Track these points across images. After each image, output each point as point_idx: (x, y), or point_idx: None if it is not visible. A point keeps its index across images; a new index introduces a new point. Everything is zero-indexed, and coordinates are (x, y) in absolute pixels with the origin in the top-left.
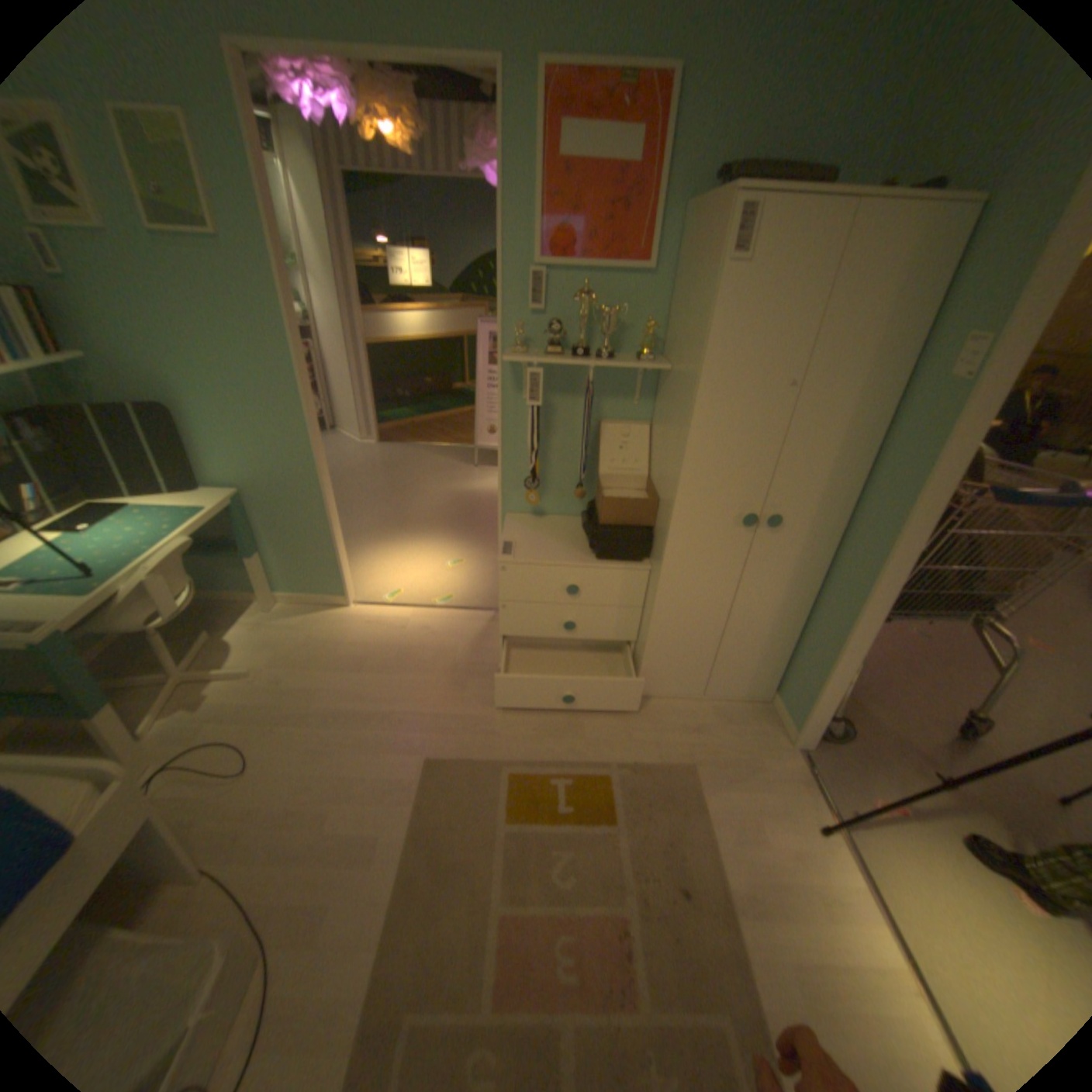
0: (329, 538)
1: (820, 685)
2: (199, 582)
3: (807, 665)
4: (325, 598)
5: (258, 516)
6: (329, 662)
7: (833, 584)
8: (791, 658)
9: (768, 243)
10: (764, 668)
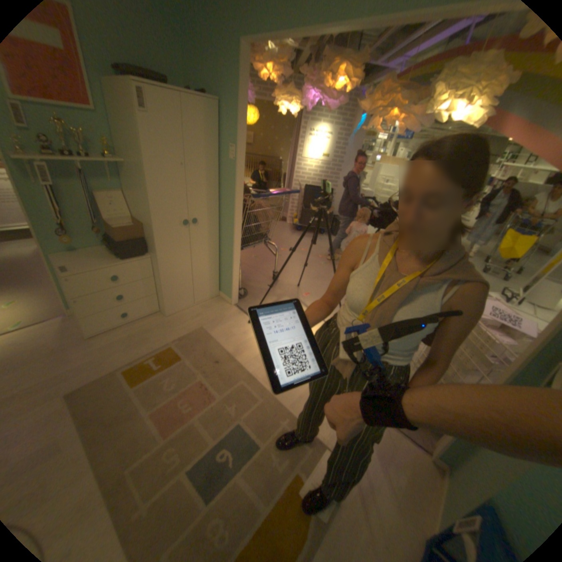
0: None
1: (230, 279)
2: None
3: (224, 274)
4: None
5: None
6: None
7: (222, 241)
8: (219, 275)
9: (151, 106)
10: (211, 283)
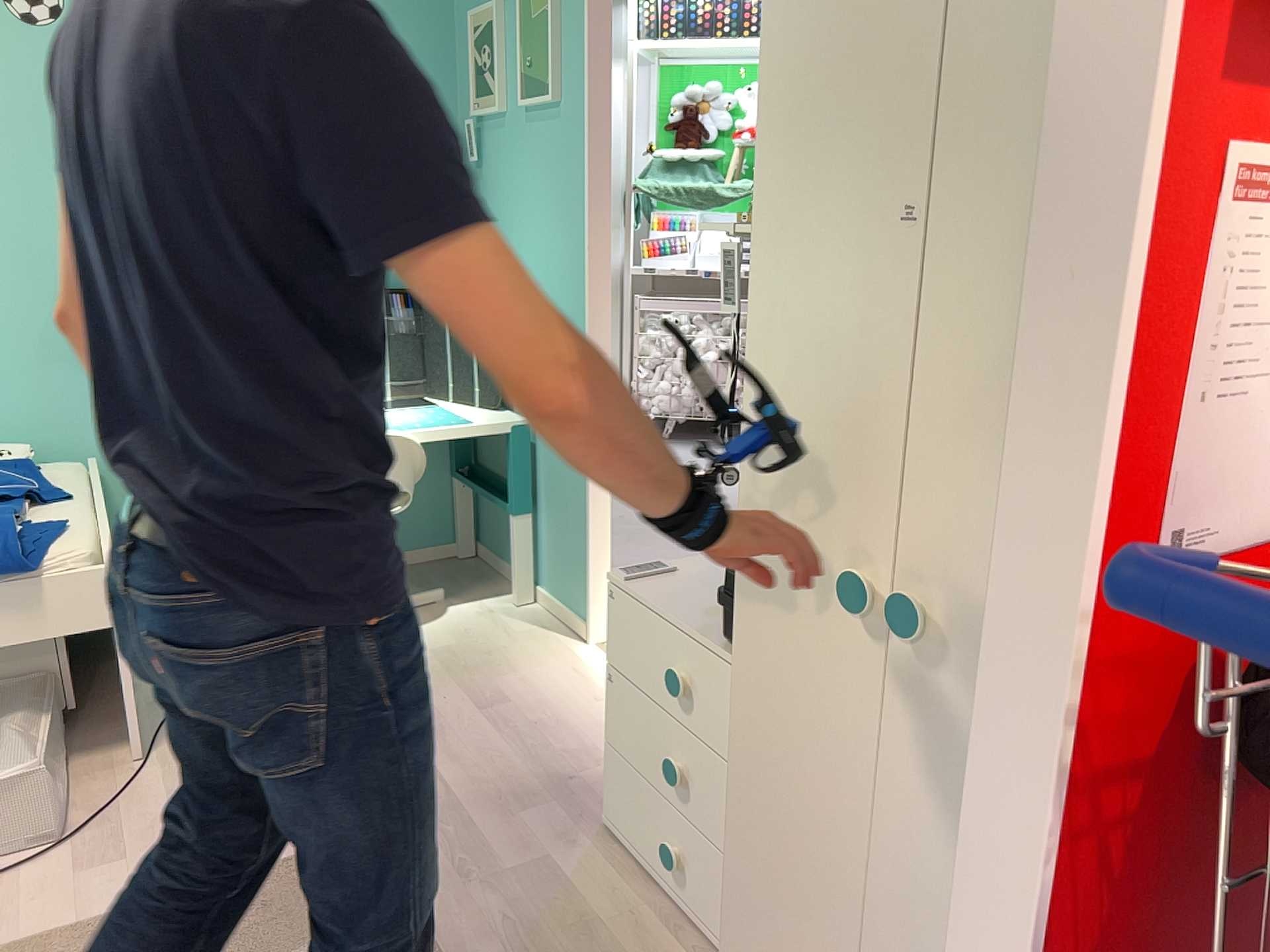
0: (586, 518)
1: None
2: (497, 543)
3: None
4: (571, 618)
5: (542, 464)
6: (476, 682)
7: None
8: None
9: None
10: None
